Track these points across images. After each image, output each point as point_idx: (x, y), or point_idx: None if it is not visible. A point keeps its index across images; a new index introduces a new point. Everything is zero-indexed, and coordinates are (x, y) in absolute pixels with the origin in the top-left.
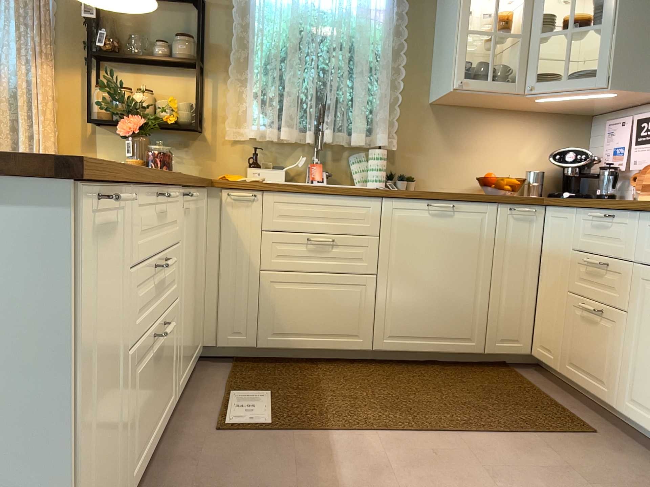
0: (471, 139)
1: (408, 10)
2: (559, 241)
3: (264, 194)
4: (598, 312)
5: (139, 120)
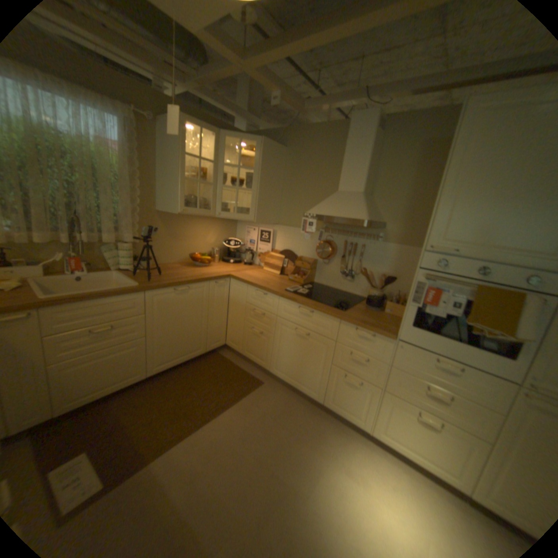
0: (182, 232)
1: (134, 145)
2: (238, 296)
3: (42, 312)
4: (261, 333)
5: None
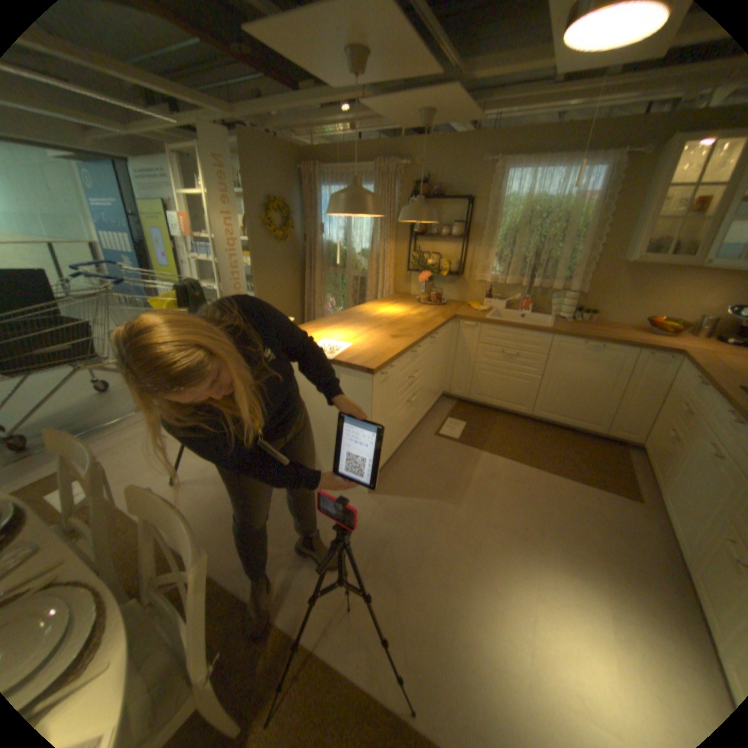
0: (655, 287)
1: (621, 188)
2: (680, 383)
3: (482, 325)
4: (675, 439)
5: (428, 274)
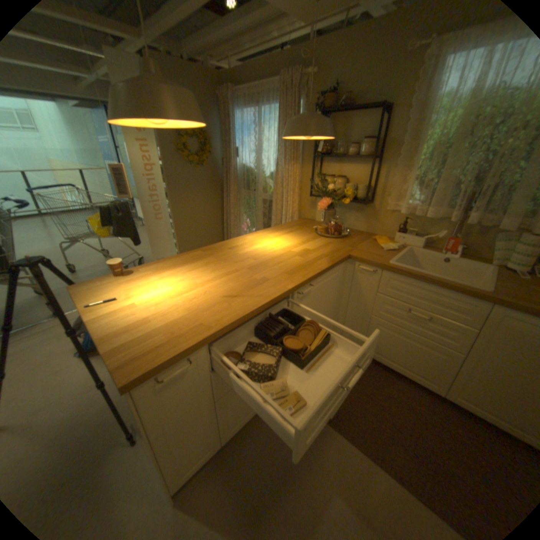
0: None
1: None
2: None
3: (384, 271)
4: None
5: (329, 200)
